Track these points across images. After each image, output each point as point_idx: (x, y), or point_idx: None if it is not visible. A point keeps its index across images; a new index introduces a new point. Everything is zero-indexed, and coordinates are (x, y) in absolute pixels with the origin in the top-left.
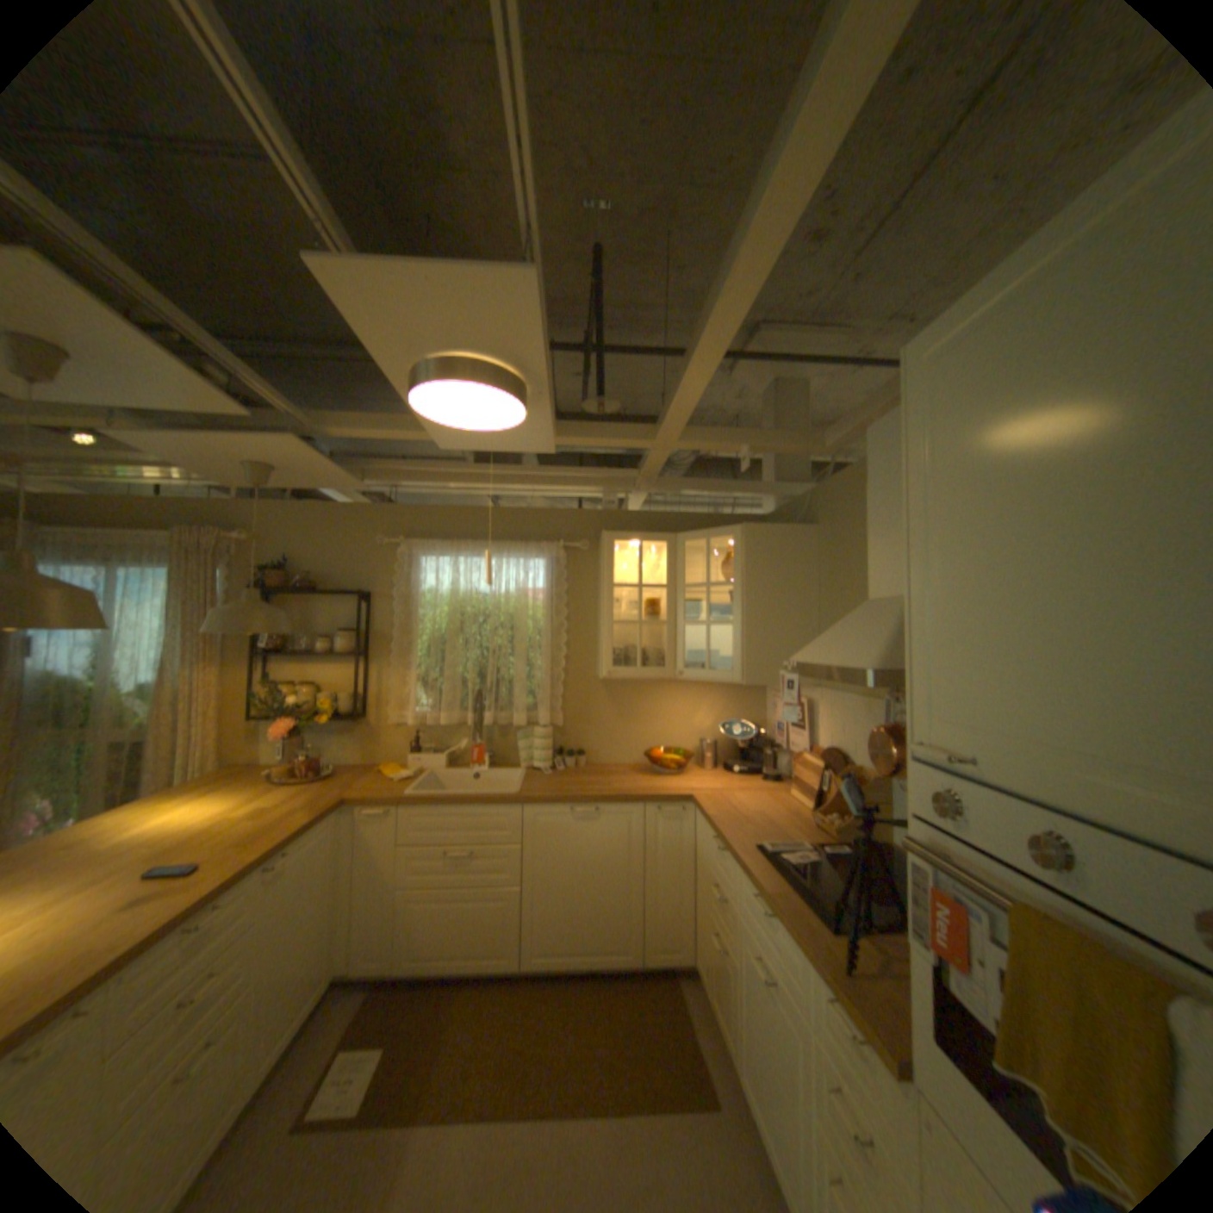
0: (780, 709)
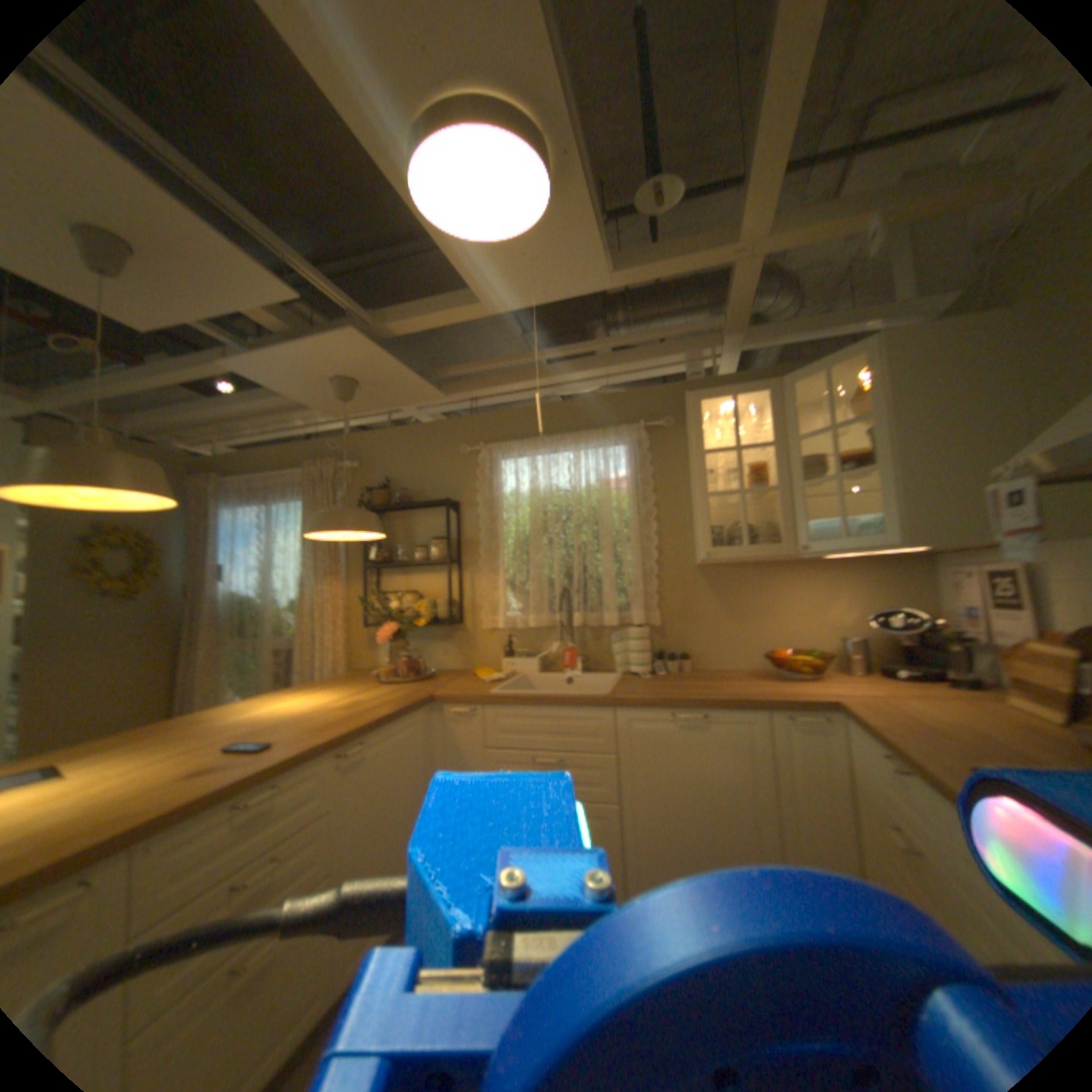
0: (968, 587)
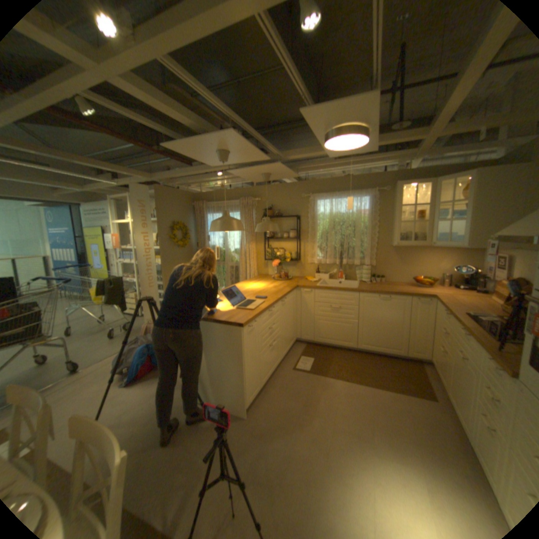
0: (492, 260)
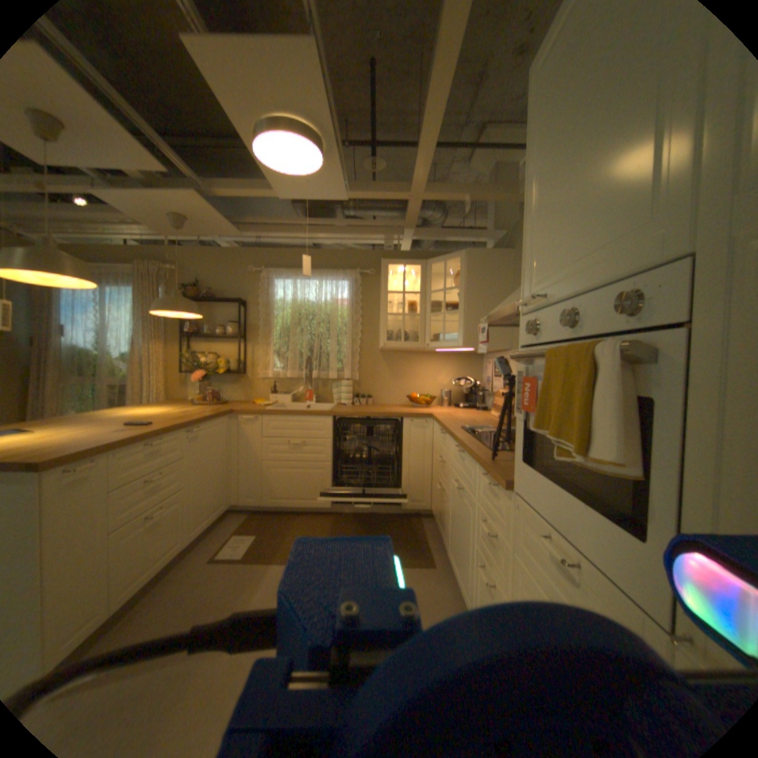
0: (488, 368)
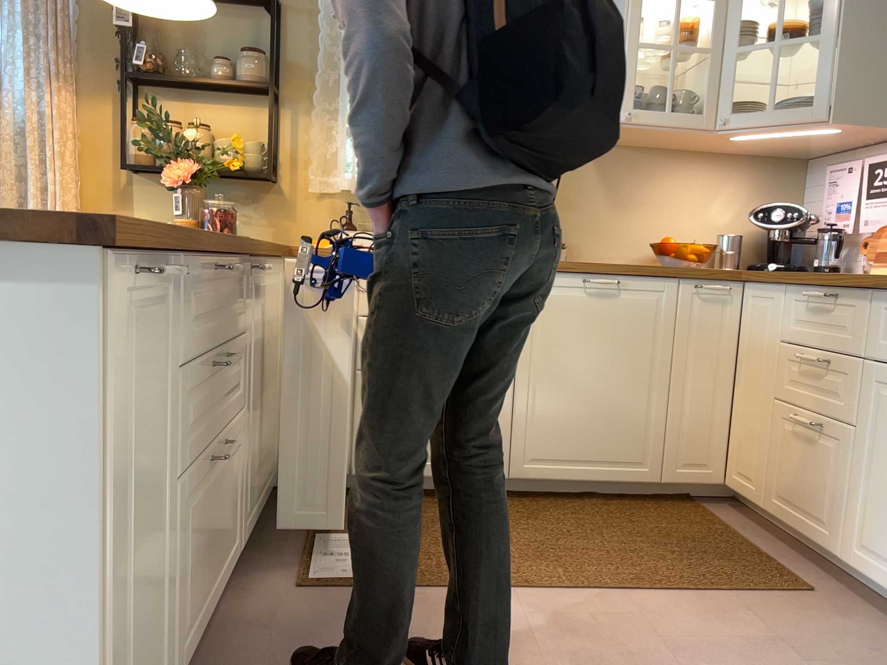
0: (846, 182)
